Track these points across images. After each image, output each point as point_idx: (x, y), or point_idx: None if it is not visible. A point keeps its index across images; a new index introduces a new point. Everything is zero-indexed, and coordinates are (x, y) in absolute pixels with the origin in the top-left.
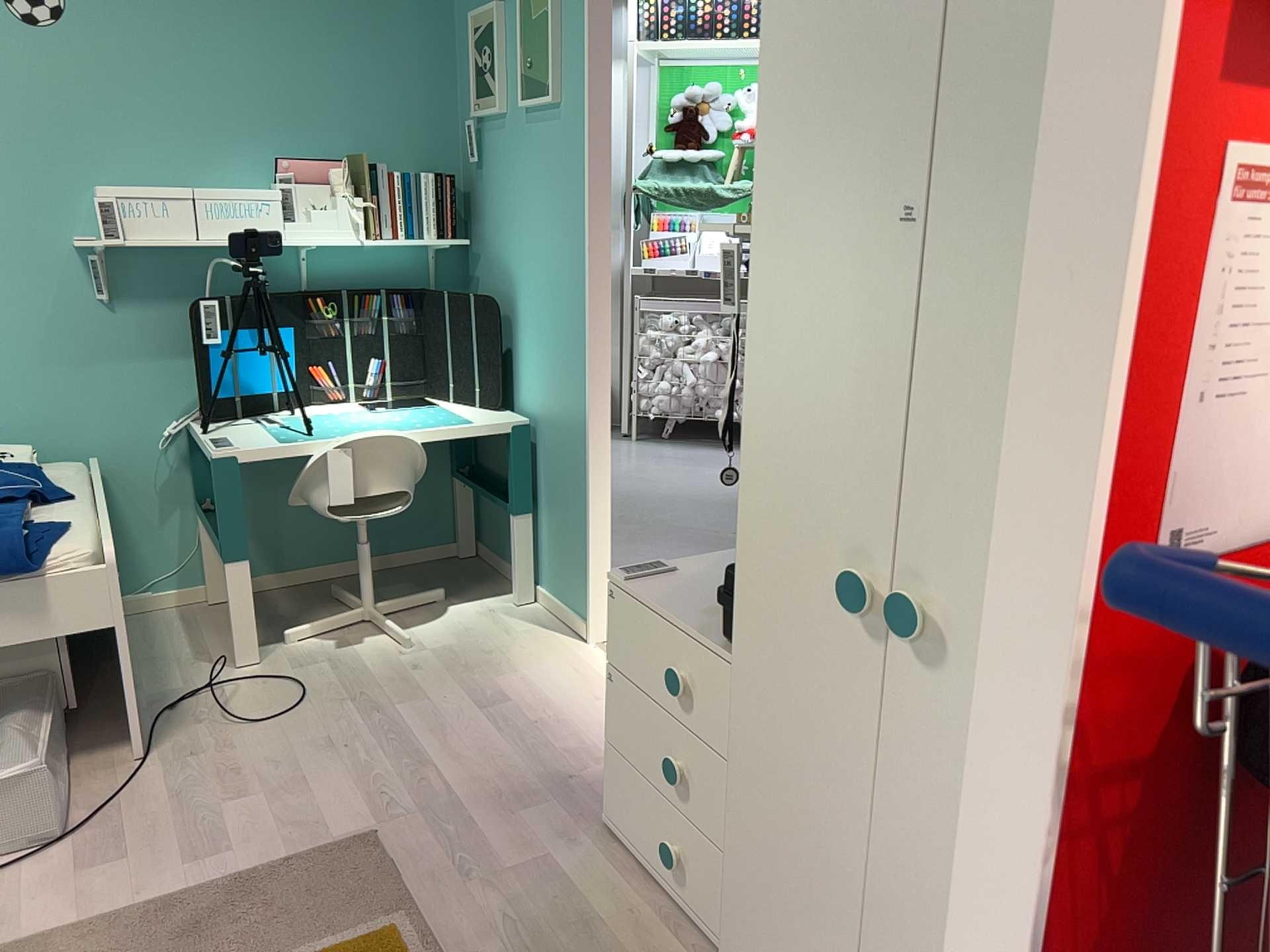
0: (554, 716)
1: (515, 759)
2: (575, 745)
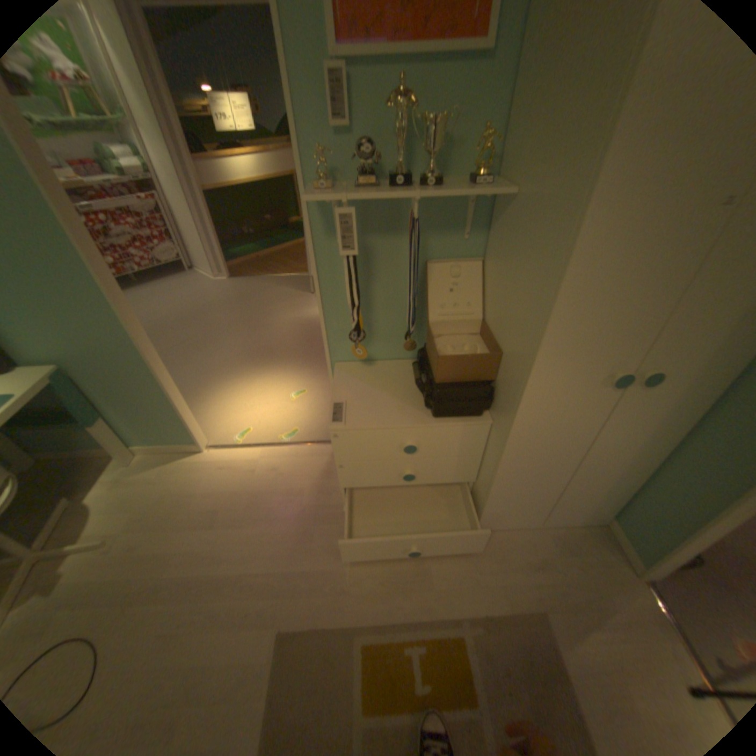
0: (249, 496)
1: (269, 529)
2: (280, 498)
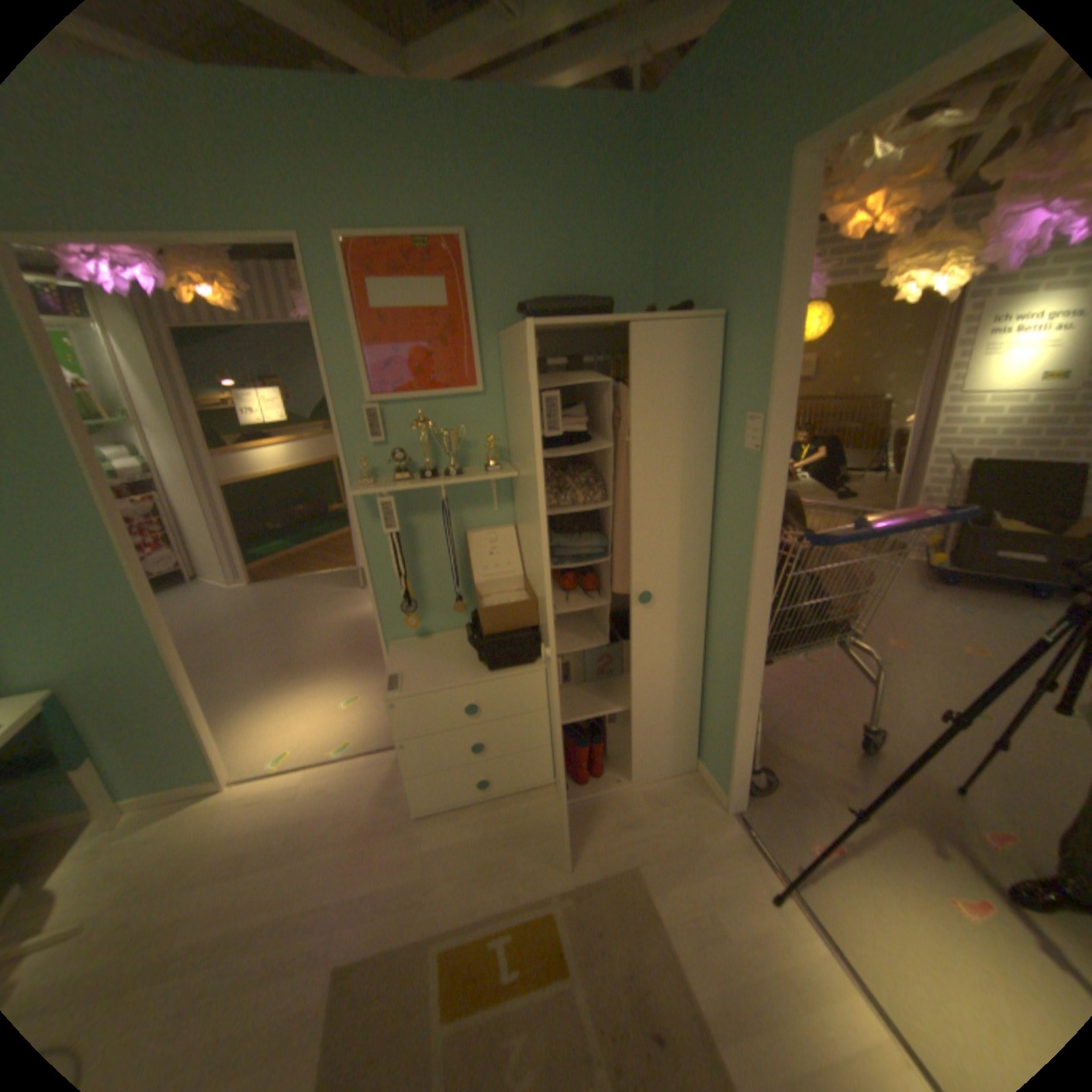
0: (289, 829)
1: (317, 860)
2: (330, 822)
